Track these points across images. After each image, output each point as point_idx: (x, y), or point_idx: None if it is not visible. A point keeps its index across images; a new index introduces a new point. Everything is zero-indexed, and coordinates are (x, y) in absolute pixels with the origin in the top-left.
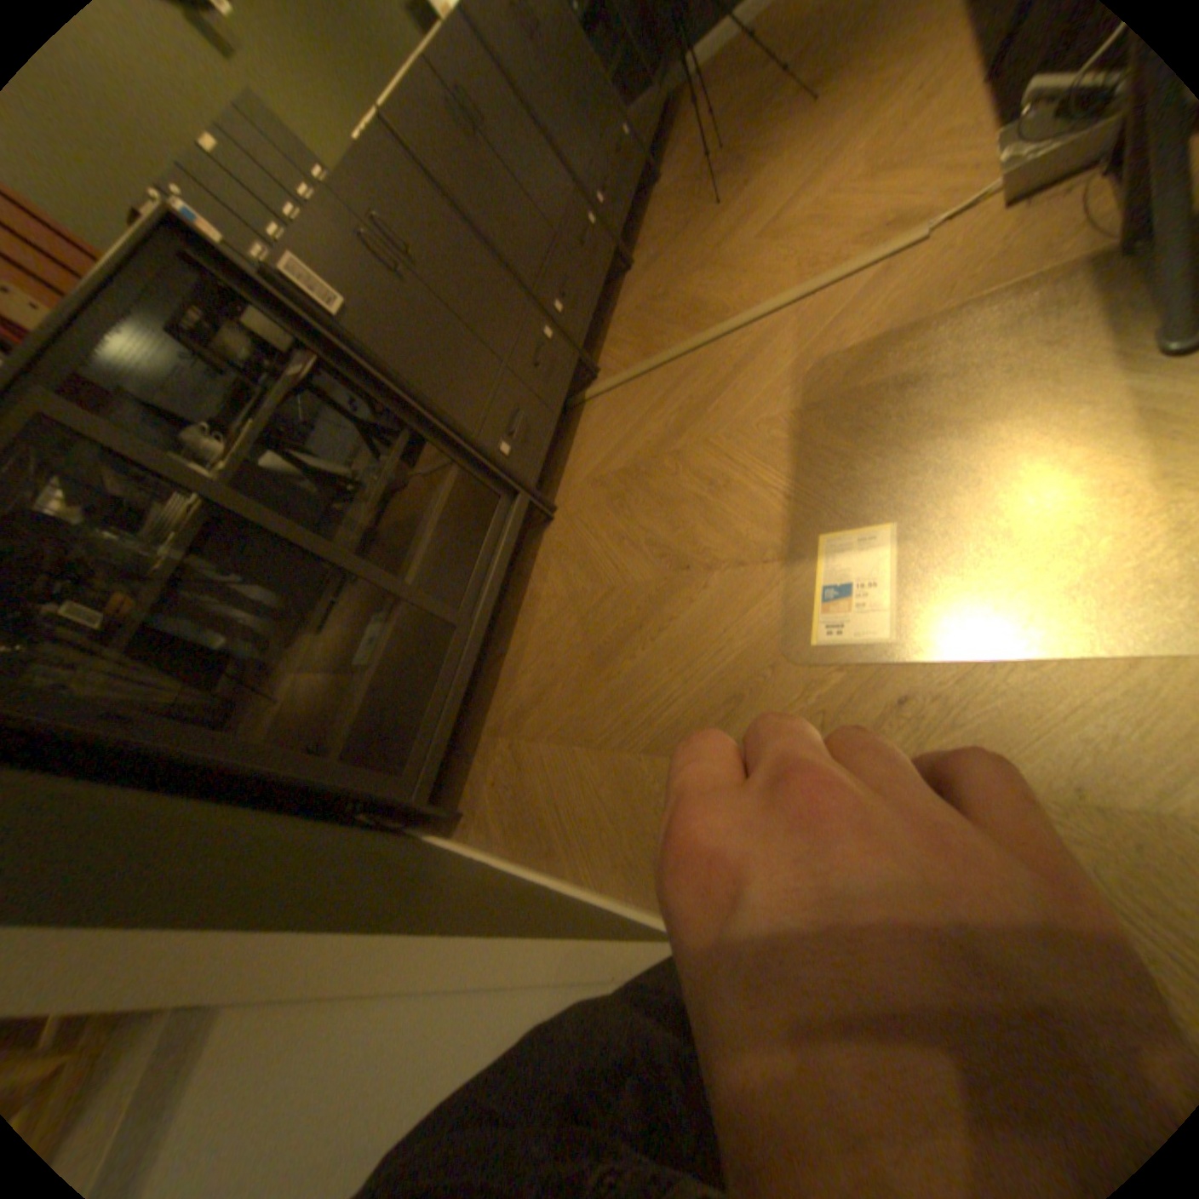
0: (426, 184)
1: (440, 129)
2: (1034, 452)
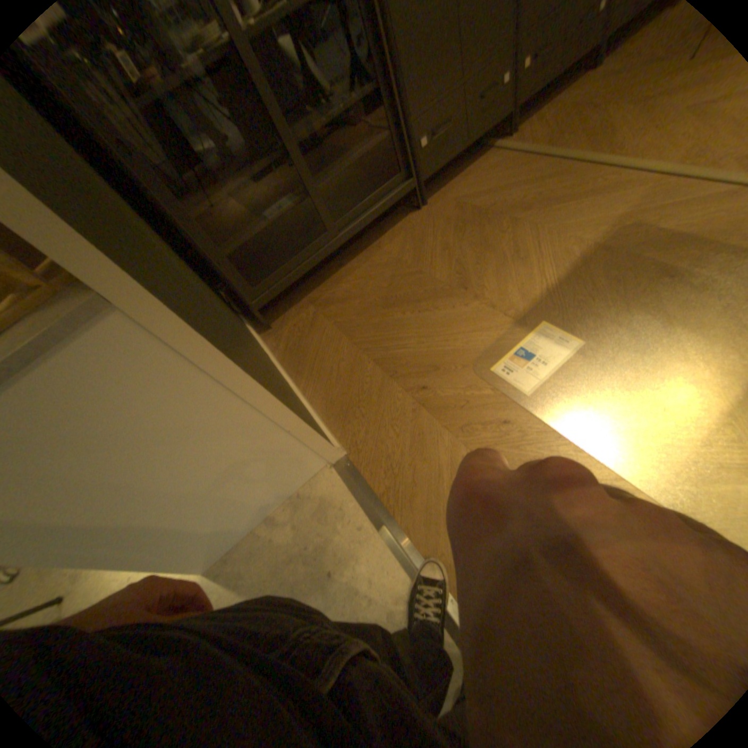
0: None
1: None
2: (685, 357)
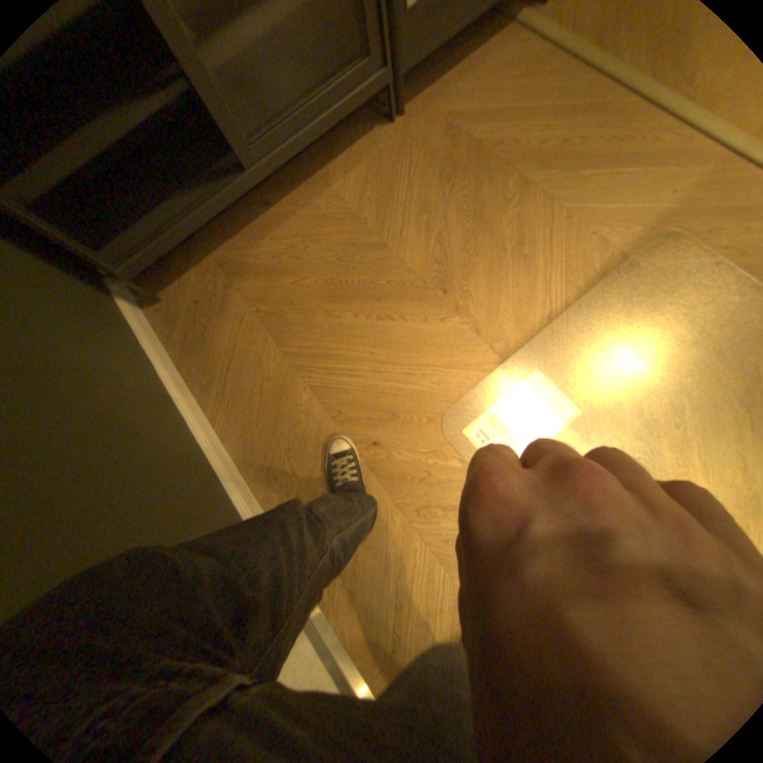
0: None
1: None
2: (685, 456)
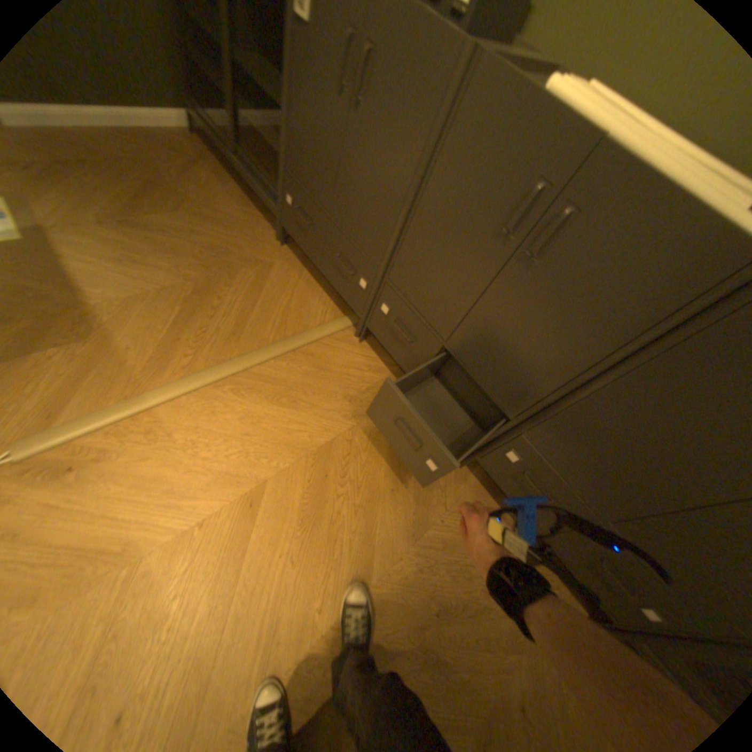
0: (423, 130)
1: (493, 162)
2: None
